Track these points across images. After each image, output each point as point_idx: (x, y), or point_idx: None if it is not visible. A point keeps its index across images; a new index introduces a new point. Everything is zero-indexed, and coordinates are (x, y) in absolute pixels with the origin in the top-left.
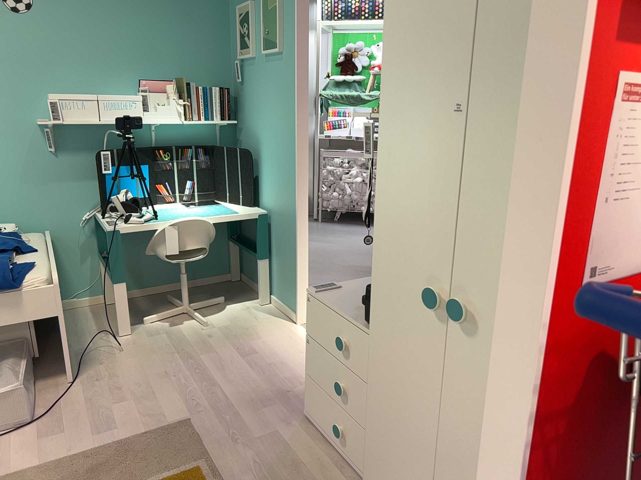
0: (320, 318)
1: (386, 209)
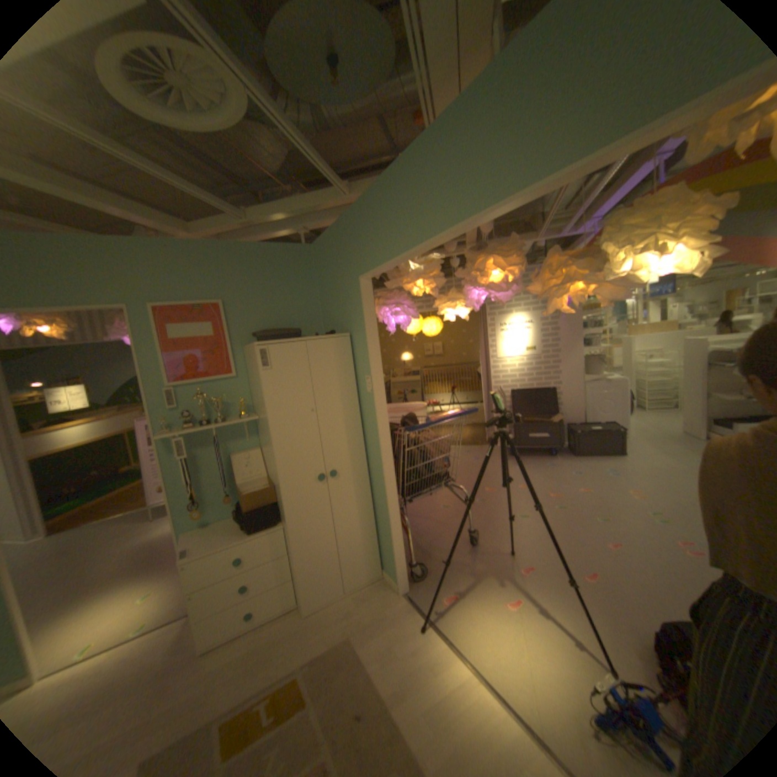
0: (202, 570)
1: (283, 461)
